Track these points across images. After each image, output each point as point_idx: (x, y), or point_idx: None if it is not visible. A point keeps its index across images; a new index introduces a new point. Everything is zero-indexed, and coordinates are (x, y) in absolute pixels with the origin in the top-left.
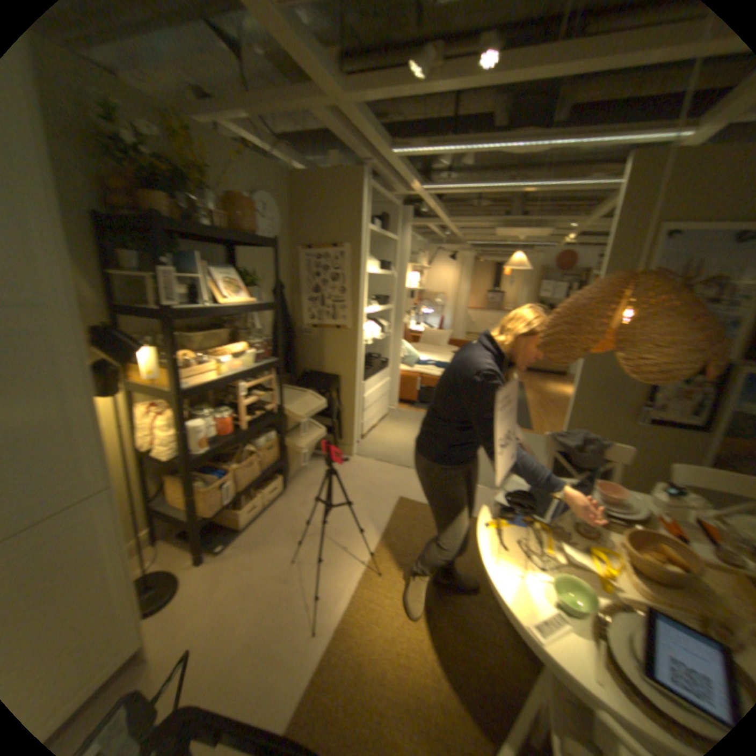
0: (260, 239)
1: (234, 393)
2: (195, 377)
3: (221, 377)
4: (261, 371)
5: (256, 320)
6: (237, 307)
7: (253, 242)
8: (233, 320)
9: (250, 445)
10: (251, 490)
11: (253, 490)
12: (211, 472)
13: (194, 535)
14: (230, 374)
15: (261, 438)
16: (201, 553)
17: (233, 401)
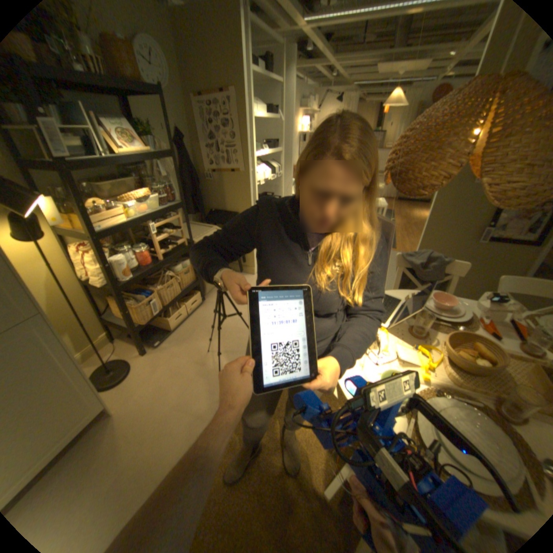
0: (142, 86)
1: (148, 231)
2: (103, 220)
3: (128, 219)
4: (167, 213)
5: (158, 167)
6: (129, 155)
7: (138, 89)
8: (136, 169)
9: (167, 271)
10: (174, 304)
11: (176, 303)
12: (139, 293)
13: (132, 337)
14: (137, 216)
15: (176, 265)
16: (141, 348)
17: (147, 238)
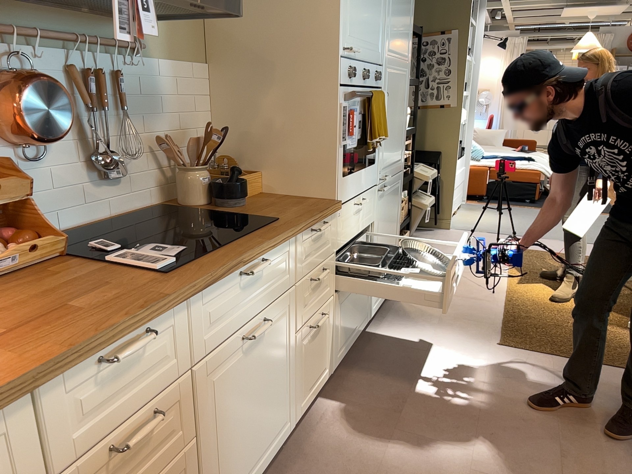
0: None
1: None
2: None
3: None
4: None
5: None
6: None
7: None
8: None
9: None
10: None
11: None
12: None
13: None
14: None
15: None
16: None
17: None
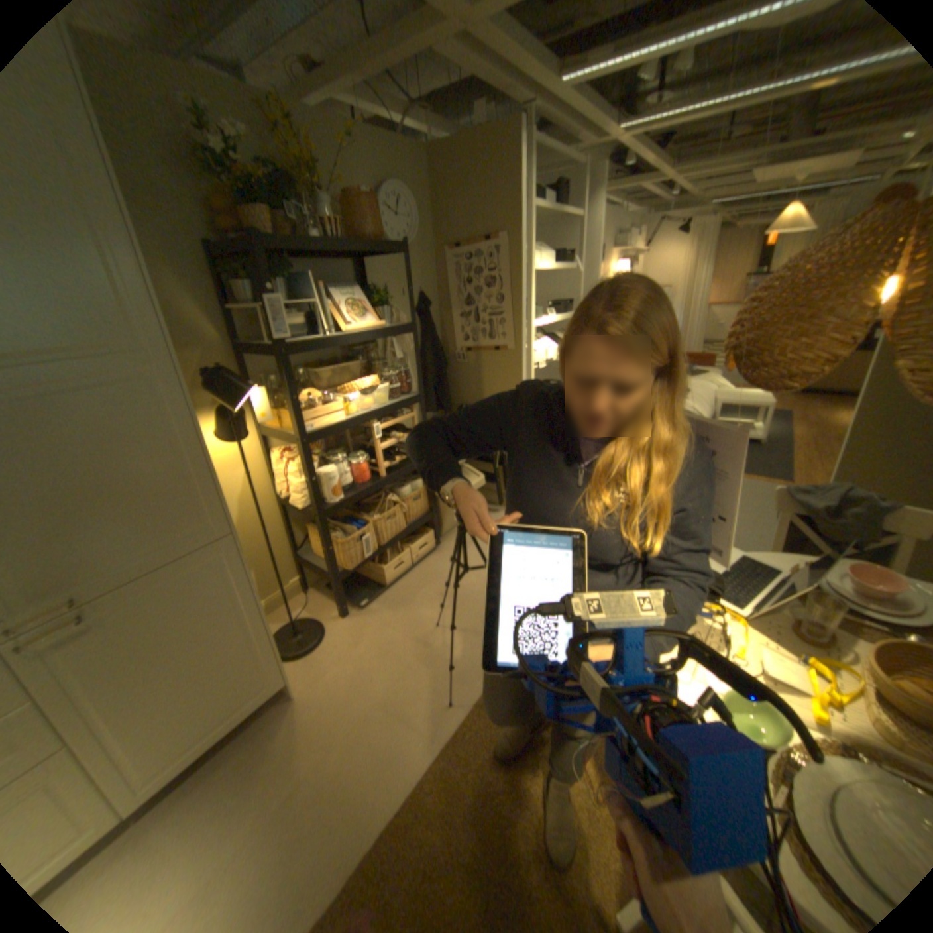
0: (384, 245)
1: (371, 435)
2: (317, 418)
3: (347, 417)
4: (398, 409)
5: (393, 347)
6: (358, 333)
7: (378, 249)
8: (365, 350)
9: (390, 495)
10: (394, 544)
11: (397, 544)
12: (349, 522)
13: (333, 586)
14: (358, 414)
15: (403, 486)
16: (342, 605)
17: (367, 445)
